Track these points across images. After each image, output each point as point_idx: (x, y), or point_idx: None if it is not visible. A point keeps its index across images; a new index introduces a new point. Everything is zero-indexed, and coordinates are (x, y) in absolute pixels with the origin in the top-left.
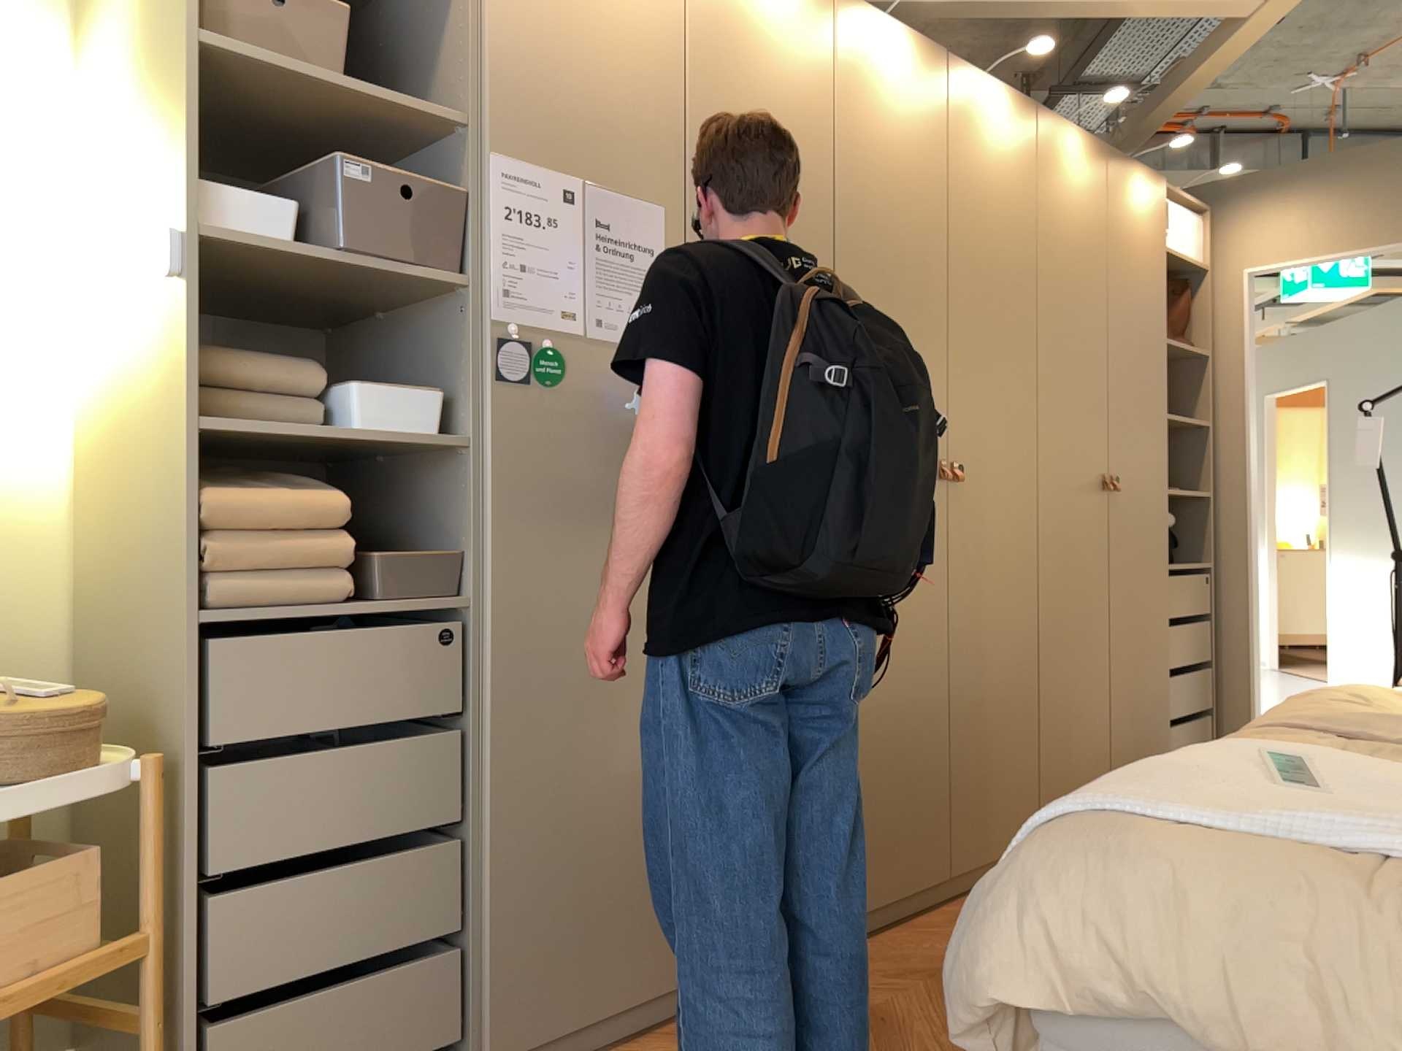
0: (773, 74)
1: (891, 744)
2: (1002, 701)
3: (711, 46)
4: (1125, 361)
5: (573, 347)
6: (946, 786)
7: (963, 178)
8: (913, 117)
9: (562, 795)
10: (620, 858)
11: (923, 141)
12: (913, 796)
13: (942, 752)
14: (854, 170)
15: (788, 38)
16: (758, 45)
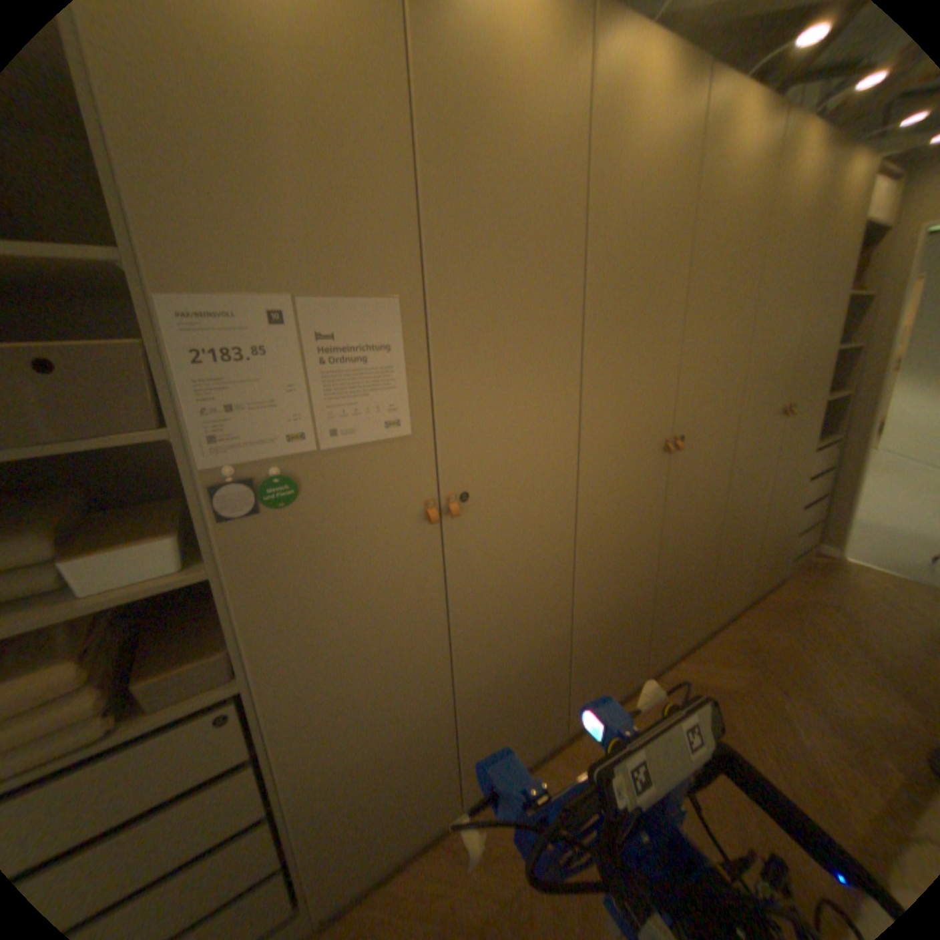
0: (518, 124)
1: (611, 631)
2: (691, 575)
3: (441, 102)
4: (815, 320)
5: (308, 465)
6: (647, 636)
7: (708, 197)
8: (667, 145)
9: (352, 769)
10: (407, 777)
11: (675, 168)
12: (625, 651)
13: (647, 614)
14: (605, 214)
15: (535, 75)
16: (500, 91)
